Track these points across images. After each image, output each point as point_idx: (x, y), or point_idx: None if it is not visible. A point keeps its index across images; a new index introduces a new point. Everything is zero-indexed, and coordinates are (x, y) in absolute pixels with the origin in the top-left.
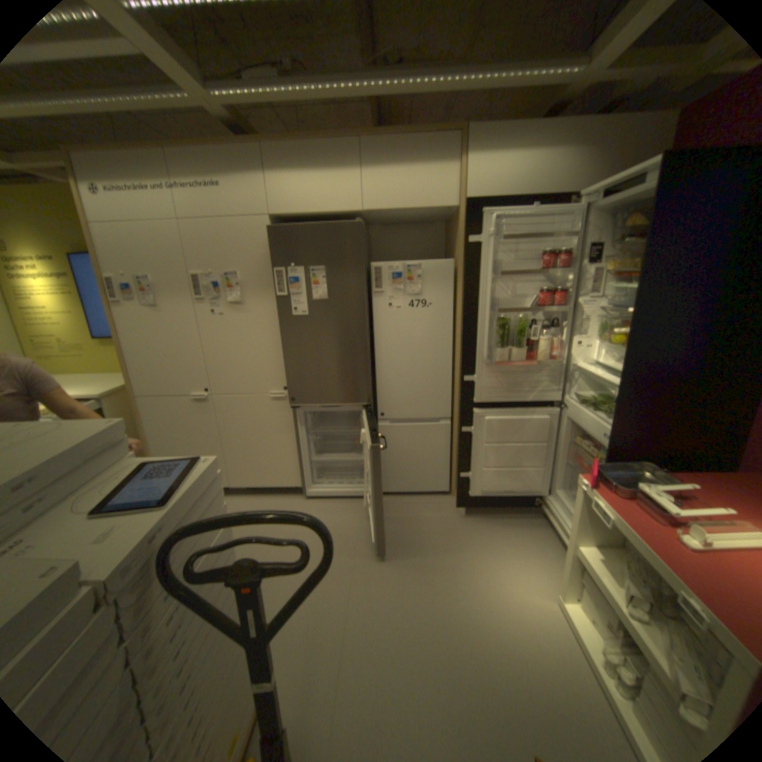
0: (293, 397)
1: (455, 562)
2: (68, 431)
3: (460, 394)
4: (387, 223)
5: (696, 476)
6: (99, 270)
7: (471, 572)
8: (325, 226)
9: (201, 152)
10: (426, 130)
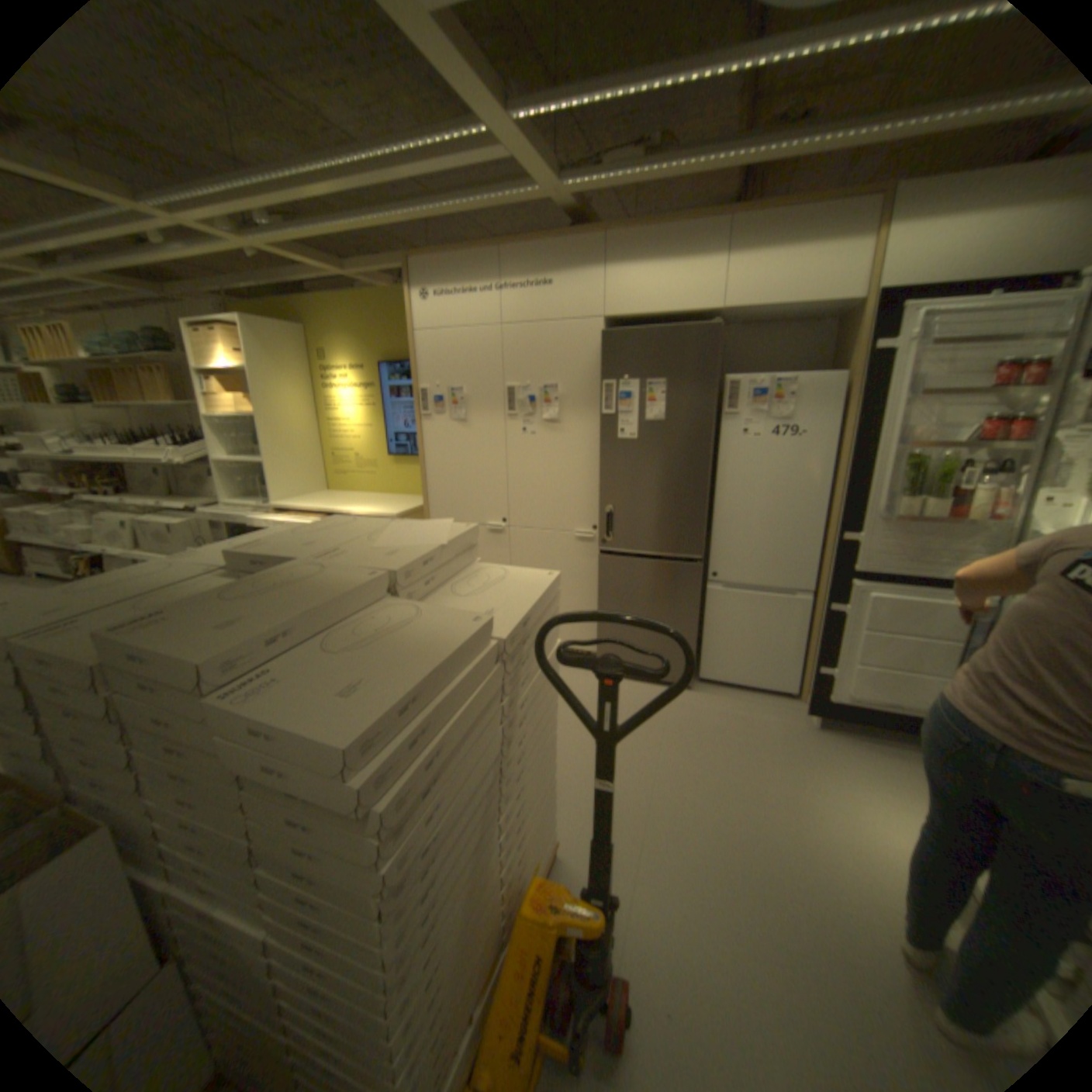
0: (603, 539)
1: (800, 780)
2: (430, 532)
3: (836, 558)
4: (751, 322)
5: None
6: (416, 382)
7: (824, 797)
8: (673, 330)
9: (537, 249)
10: (829, 198)
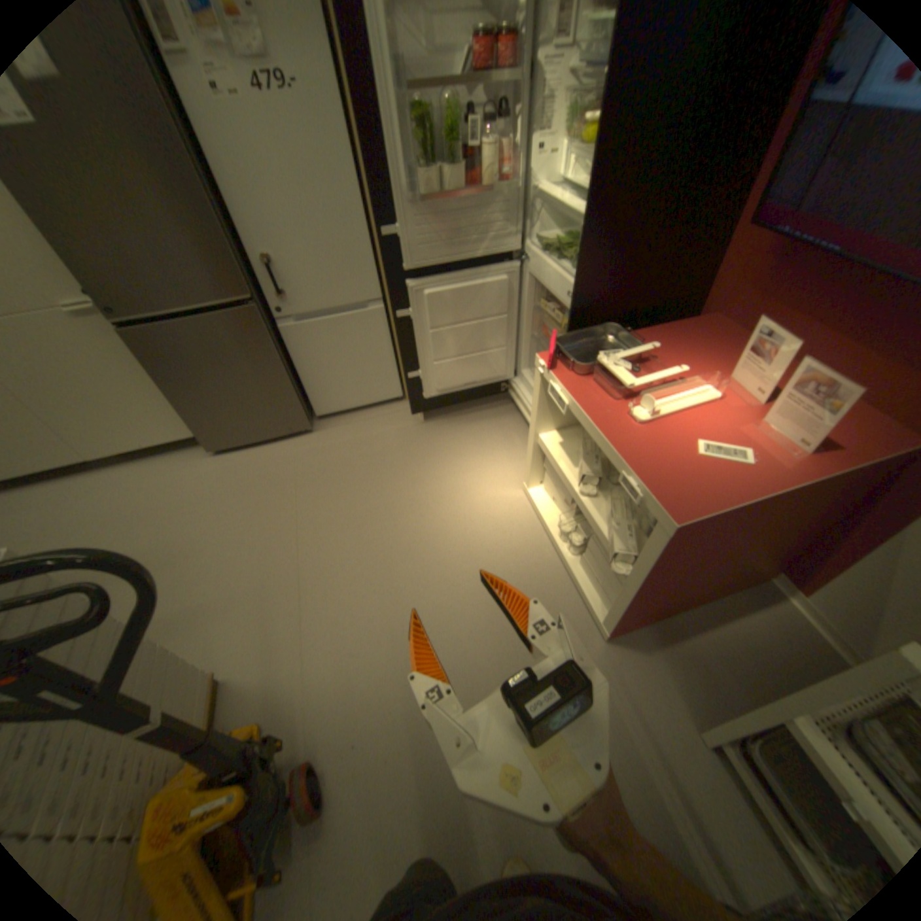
0: (104, 306)
1: (416, 476)
2: None
3: (382, 260)
4: None
5: (659, 328)
6: None
7: (435, 482)
8: None
9: None
10: None
